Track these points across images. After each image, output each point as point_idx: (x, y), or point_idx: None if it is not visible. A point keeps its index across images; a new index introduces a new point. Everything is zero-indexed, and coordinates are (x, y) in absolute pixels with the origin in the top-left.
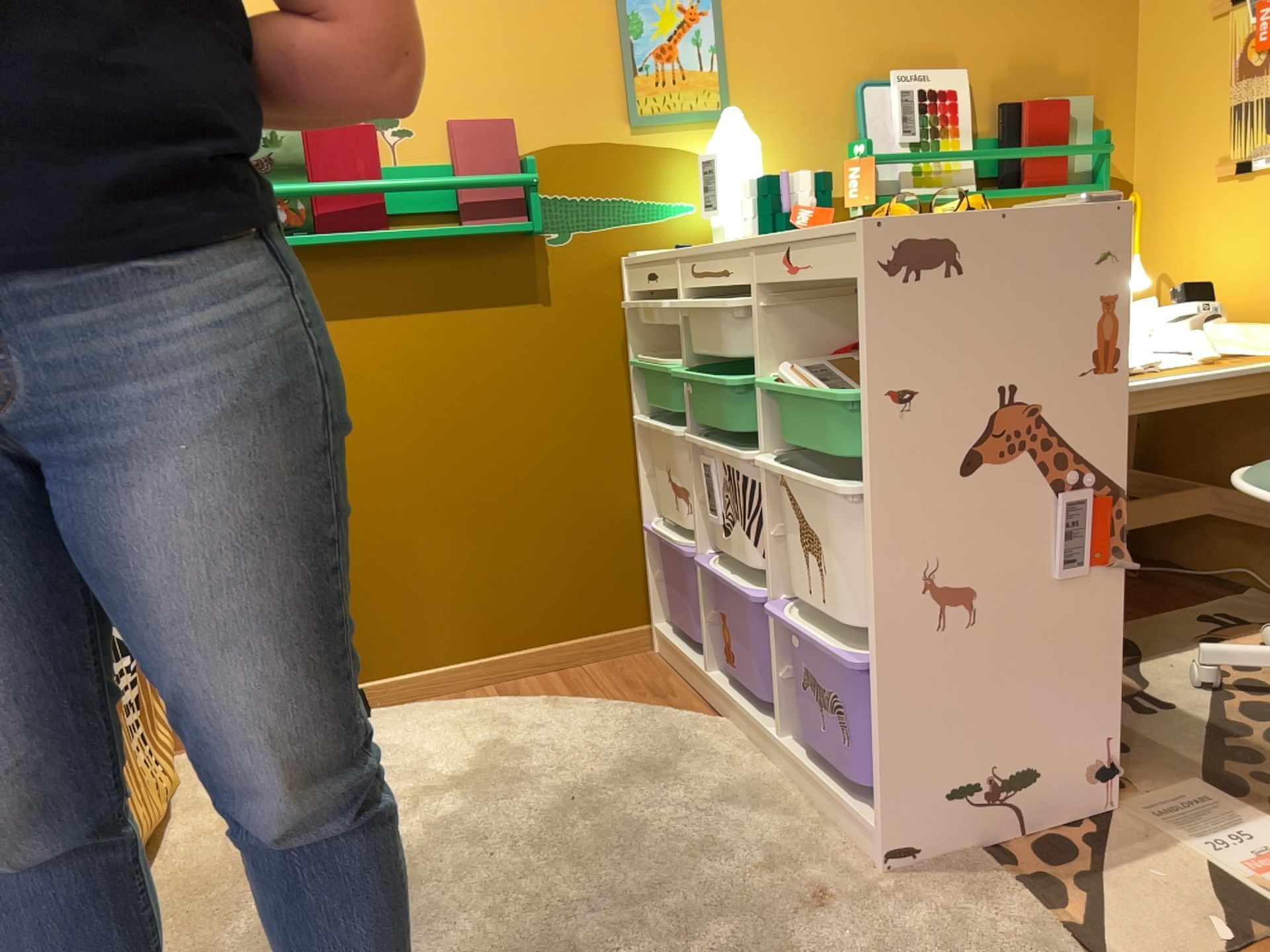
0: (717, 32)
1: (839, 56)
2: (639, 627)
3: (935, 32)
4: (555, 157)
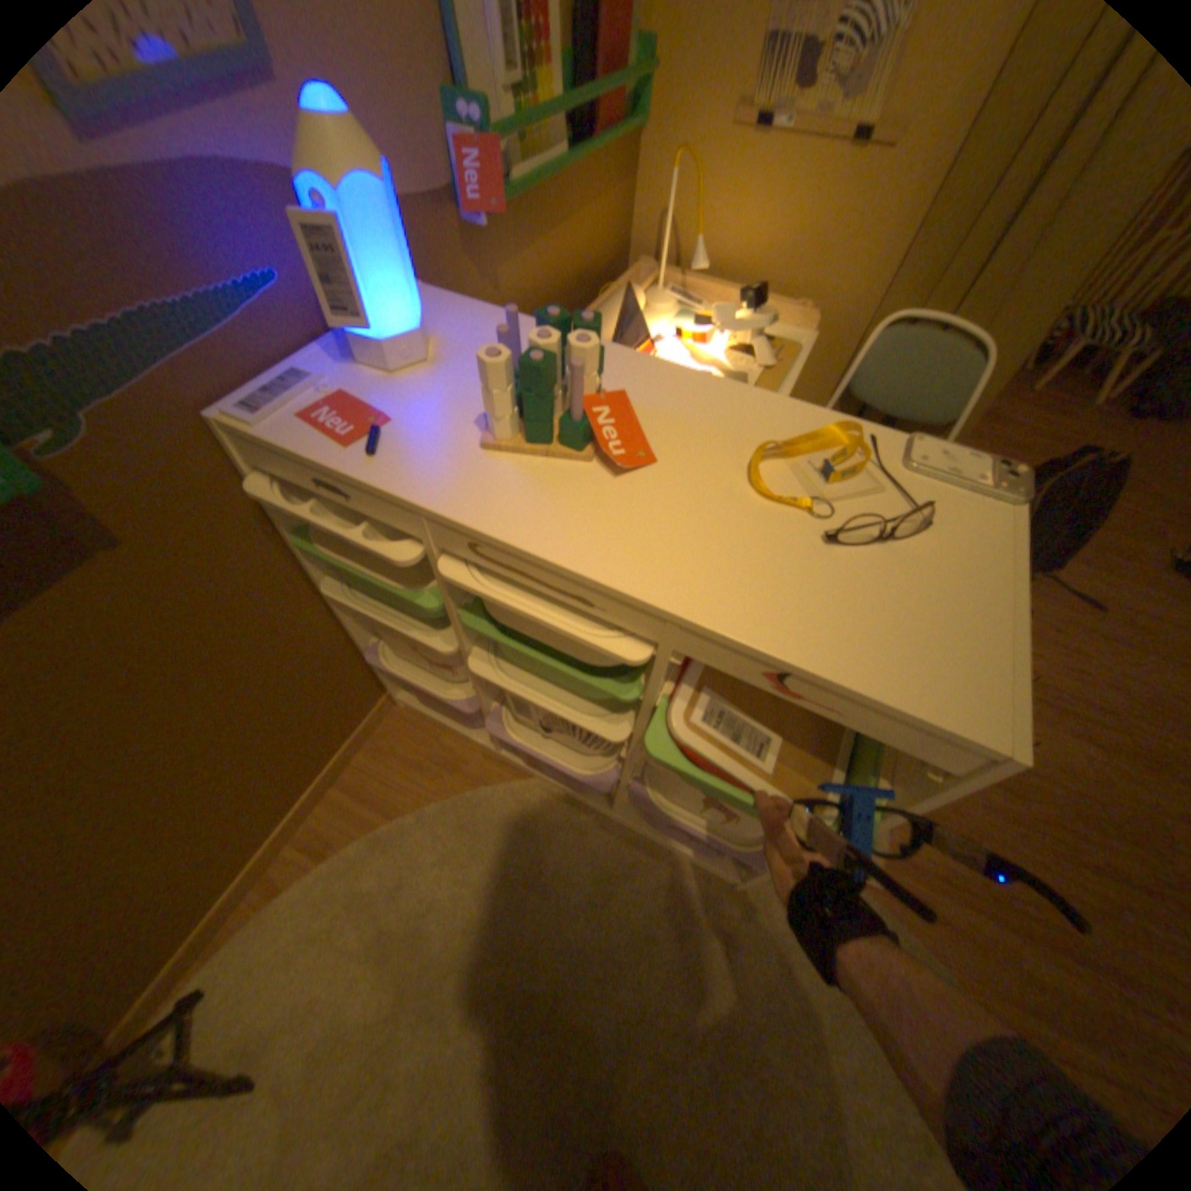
0: None
1: None
2: (381, 702)
3: None
4: None
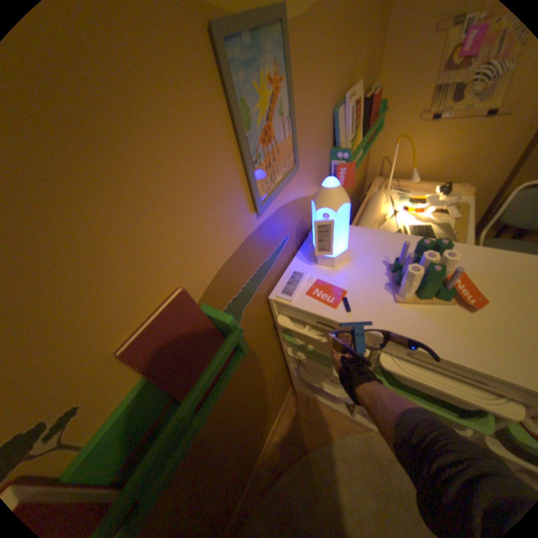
0: (291, 93)
1: (330, 87)
2: (289, 390)
3: (354, 53)
4: (221, 278)
